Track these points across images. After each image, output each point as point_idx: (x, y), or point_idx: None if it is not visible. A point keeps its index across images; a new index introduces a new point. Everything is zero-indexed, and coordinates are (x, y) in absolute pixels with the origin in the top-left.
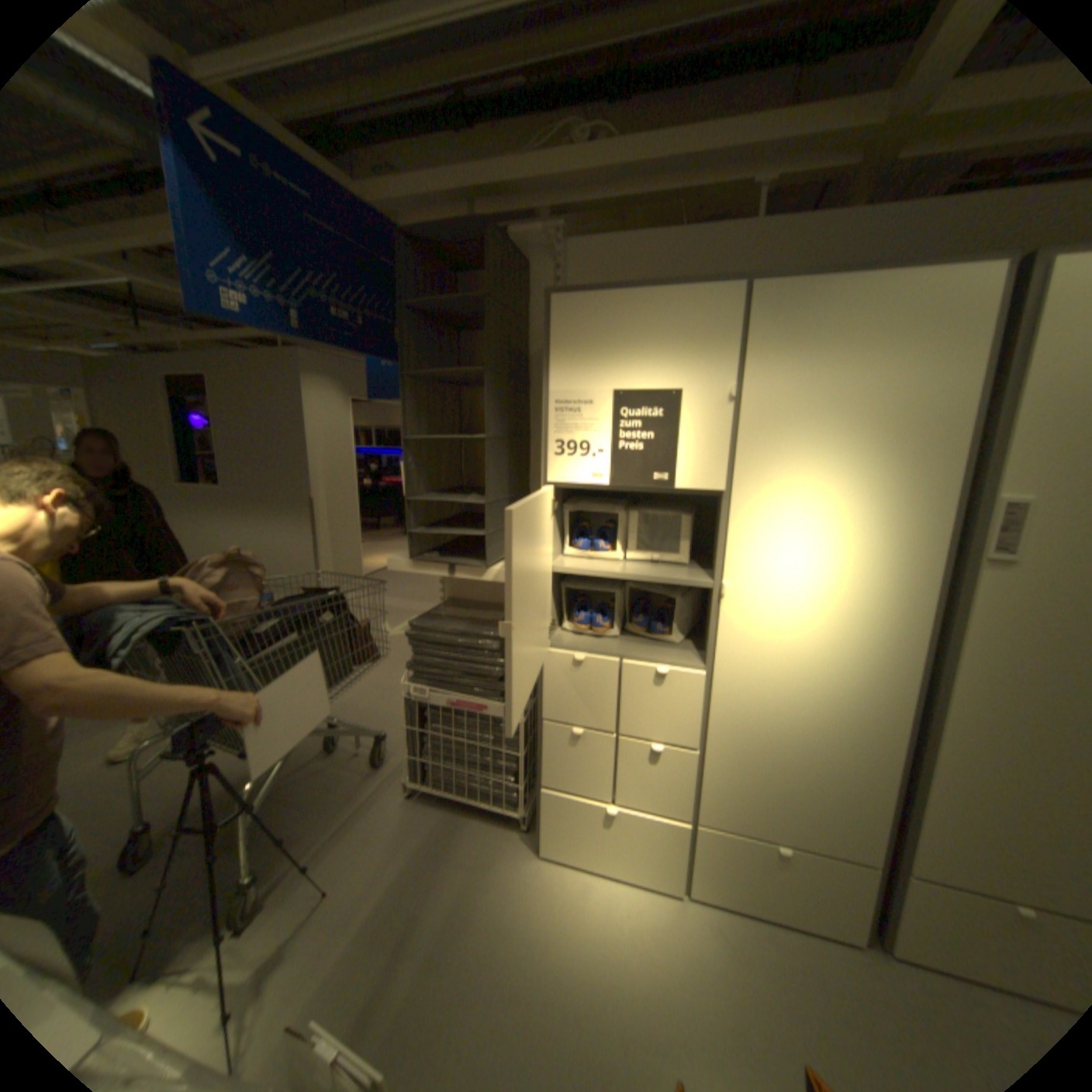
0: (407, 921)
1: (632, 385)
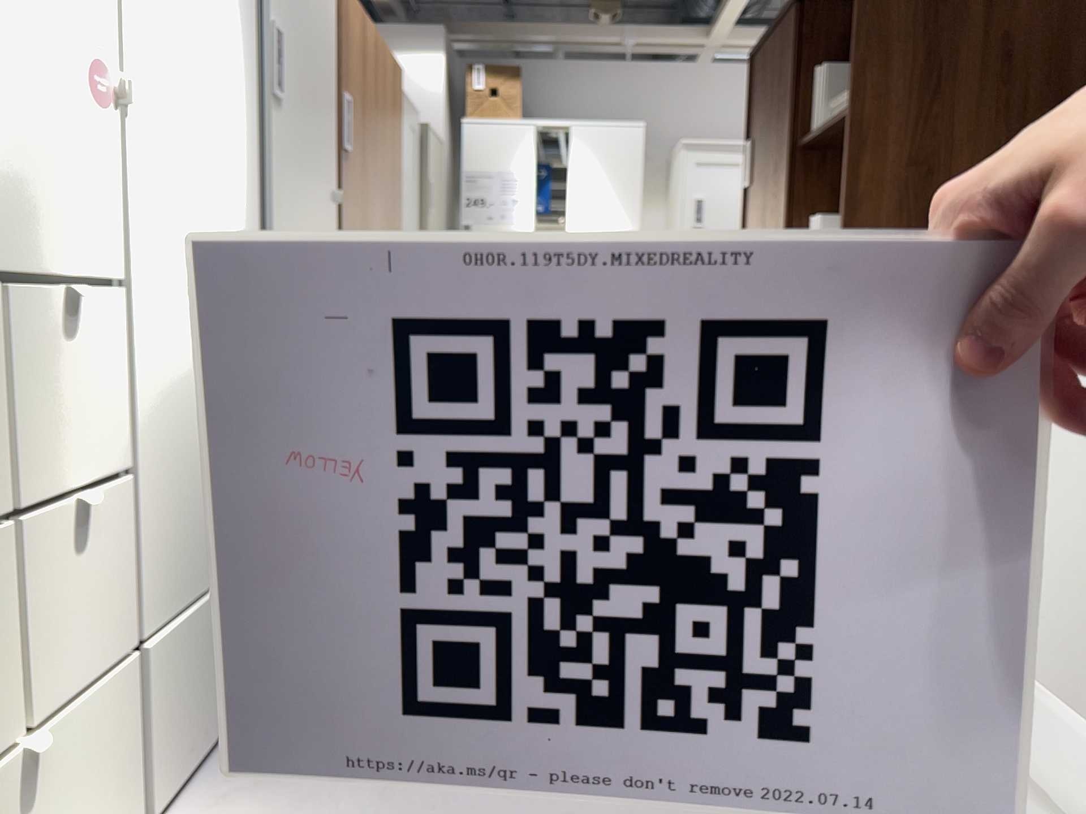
0: None
1: None
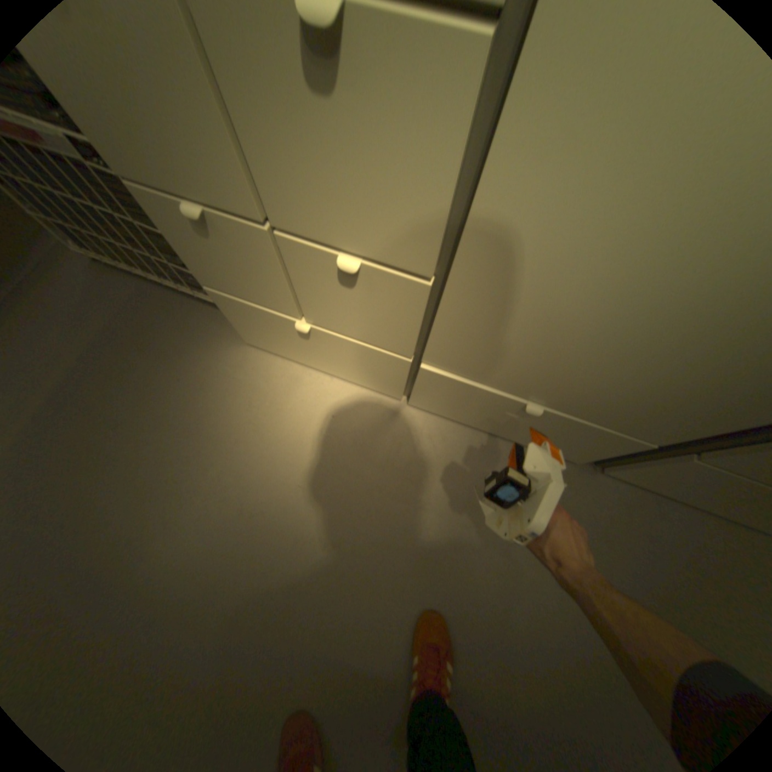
0: (86, 409)
1: None
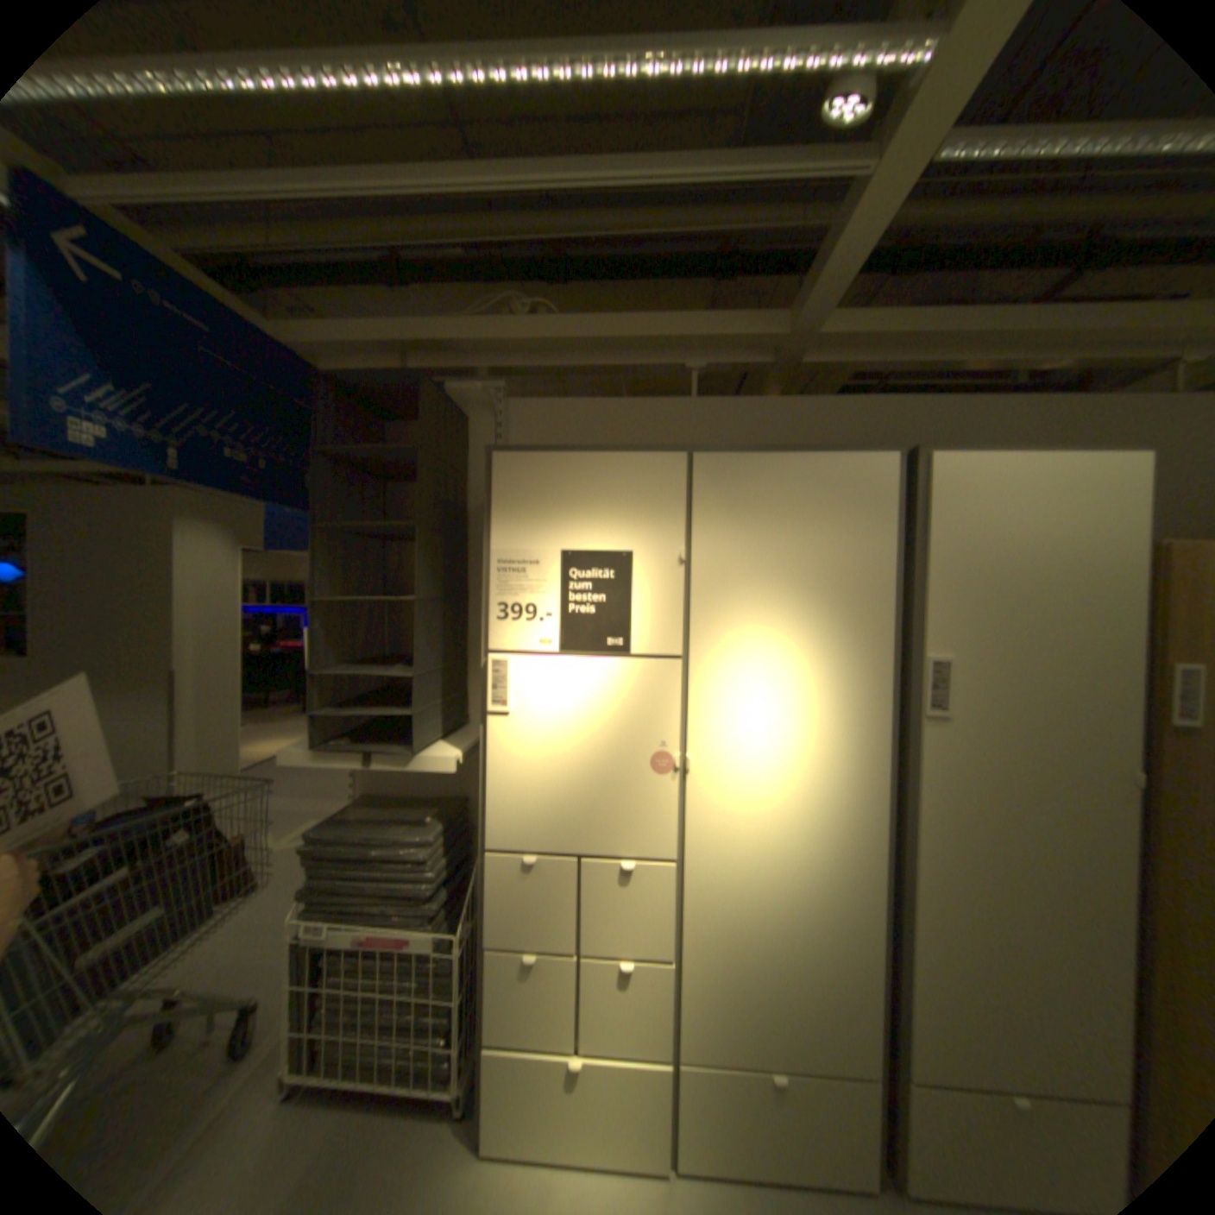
0: None
1: (581, 546)
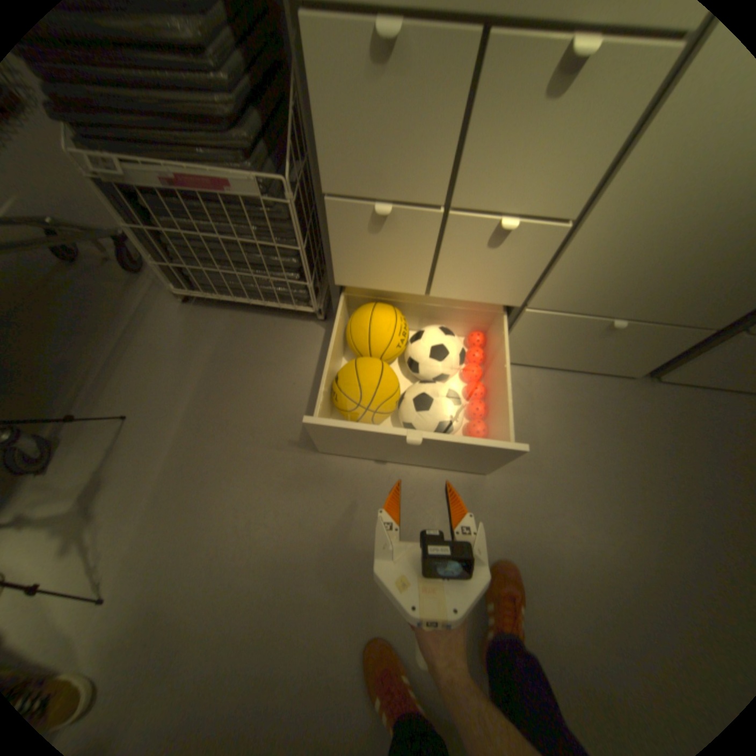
0: (221, 425)
1: None
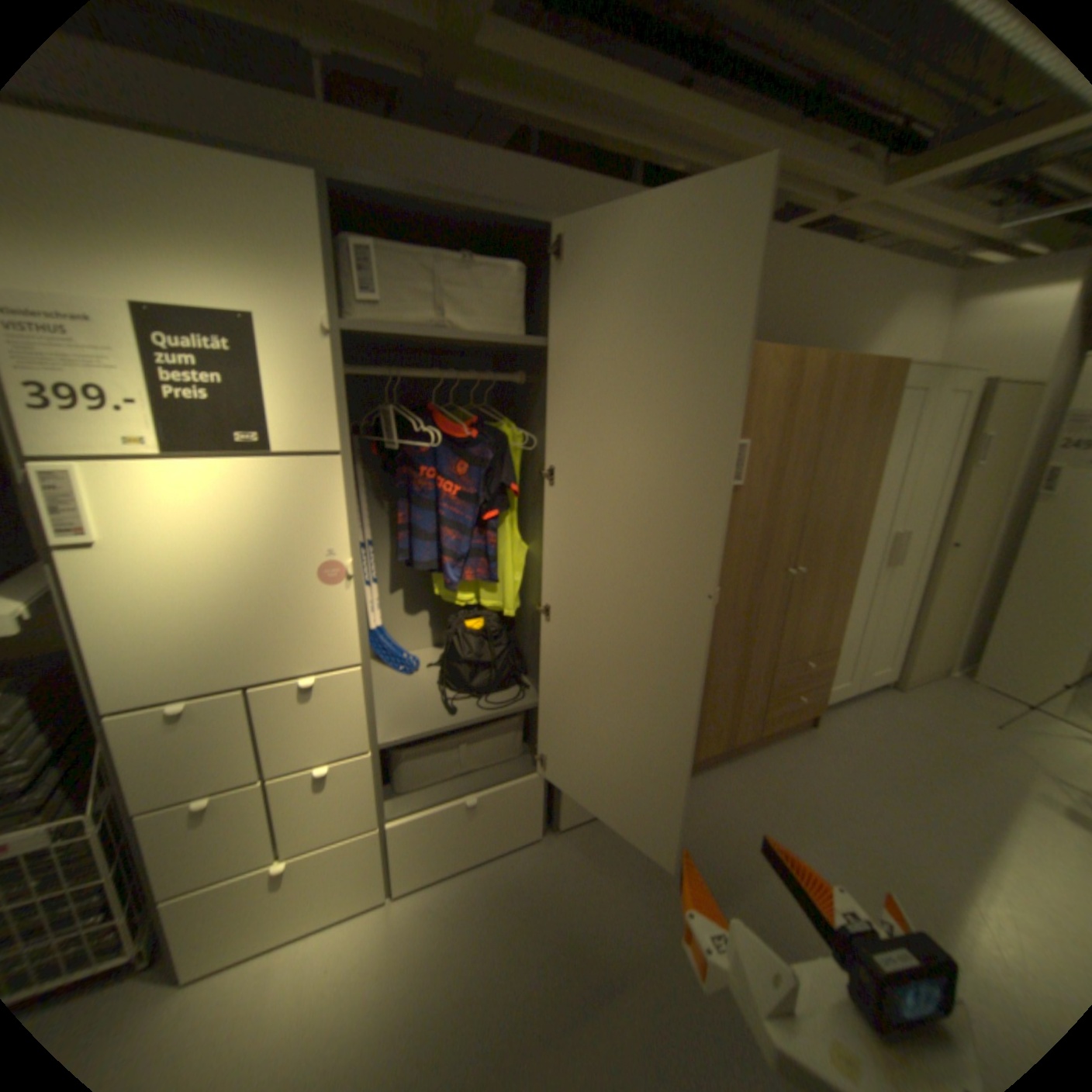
0: None
1: (168, 295)
